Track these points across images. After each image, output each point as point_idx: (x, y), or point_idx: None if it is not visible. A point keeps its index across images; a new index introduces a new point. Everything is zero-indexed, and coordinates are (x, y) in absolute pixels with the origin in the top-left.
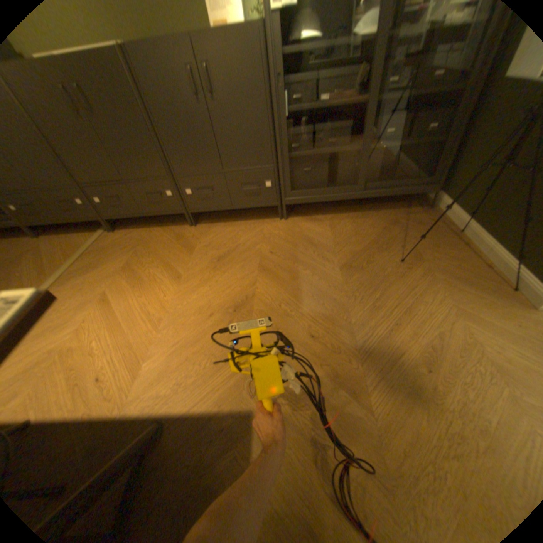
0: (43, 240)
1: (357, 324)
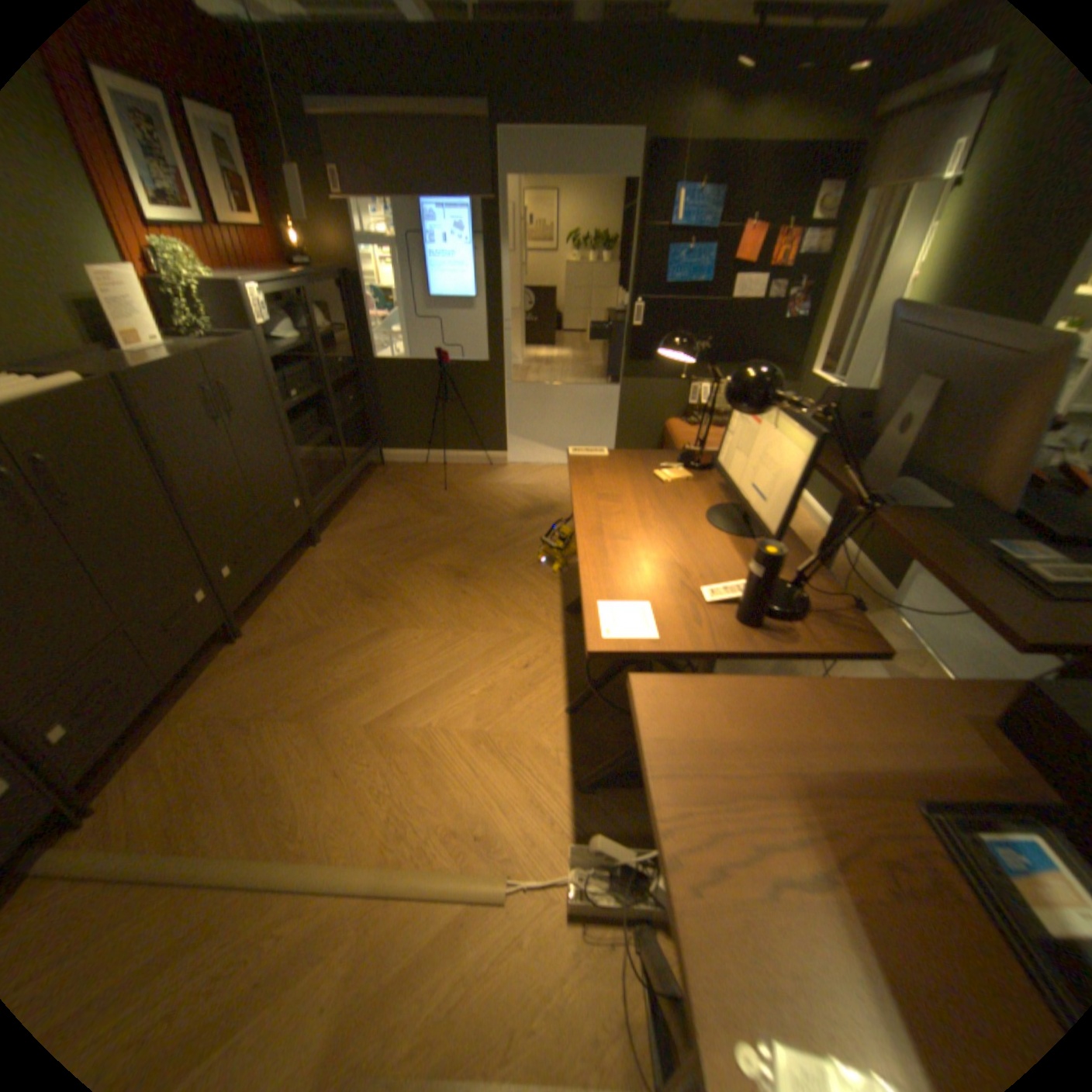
0: None
1: (500, 518)
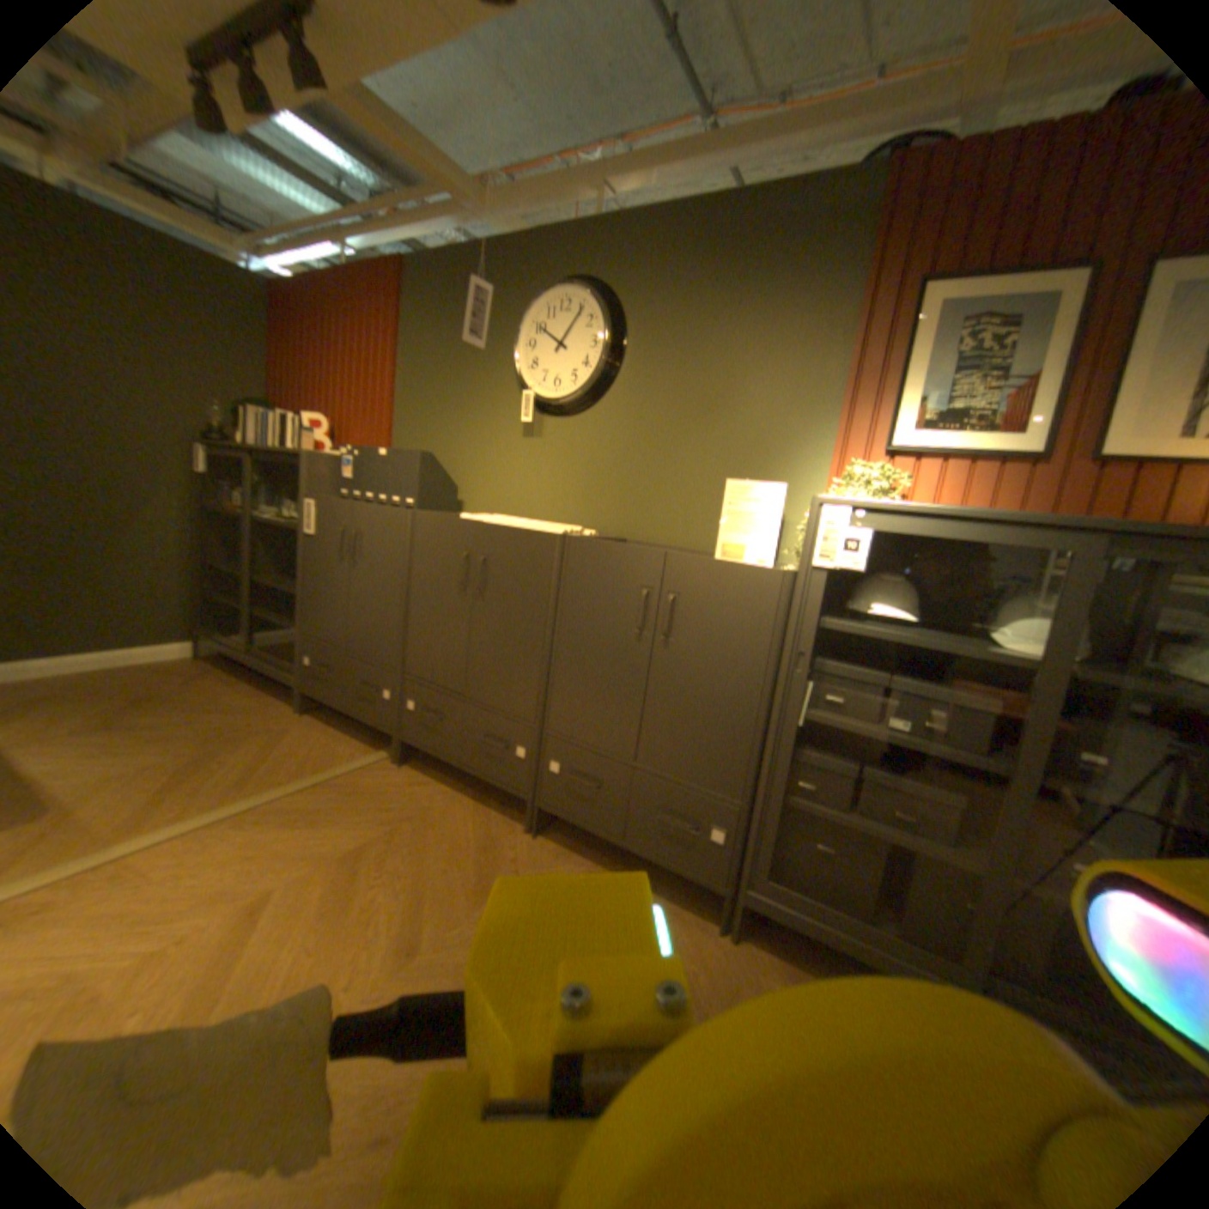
0: (304, 722)
1: None
